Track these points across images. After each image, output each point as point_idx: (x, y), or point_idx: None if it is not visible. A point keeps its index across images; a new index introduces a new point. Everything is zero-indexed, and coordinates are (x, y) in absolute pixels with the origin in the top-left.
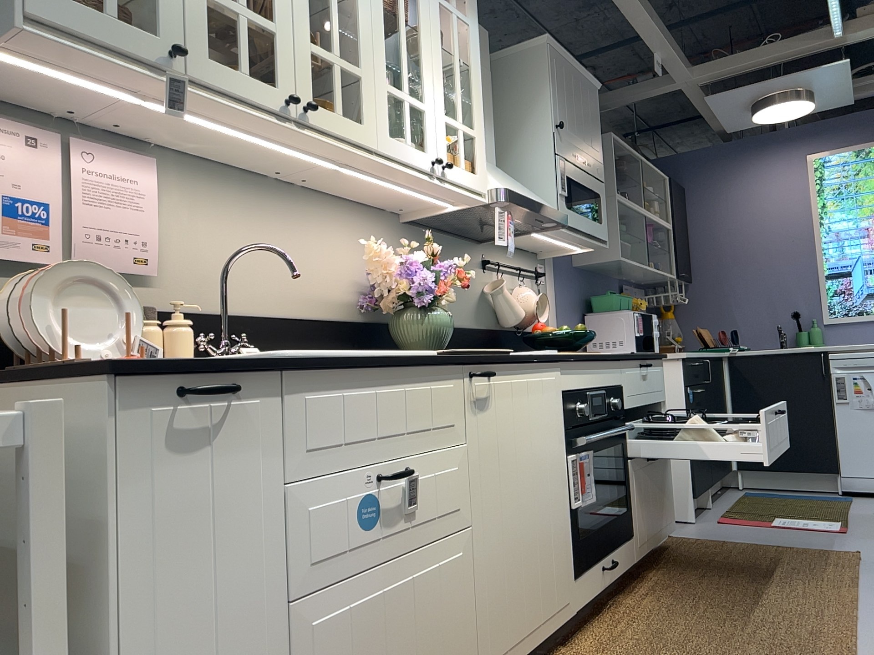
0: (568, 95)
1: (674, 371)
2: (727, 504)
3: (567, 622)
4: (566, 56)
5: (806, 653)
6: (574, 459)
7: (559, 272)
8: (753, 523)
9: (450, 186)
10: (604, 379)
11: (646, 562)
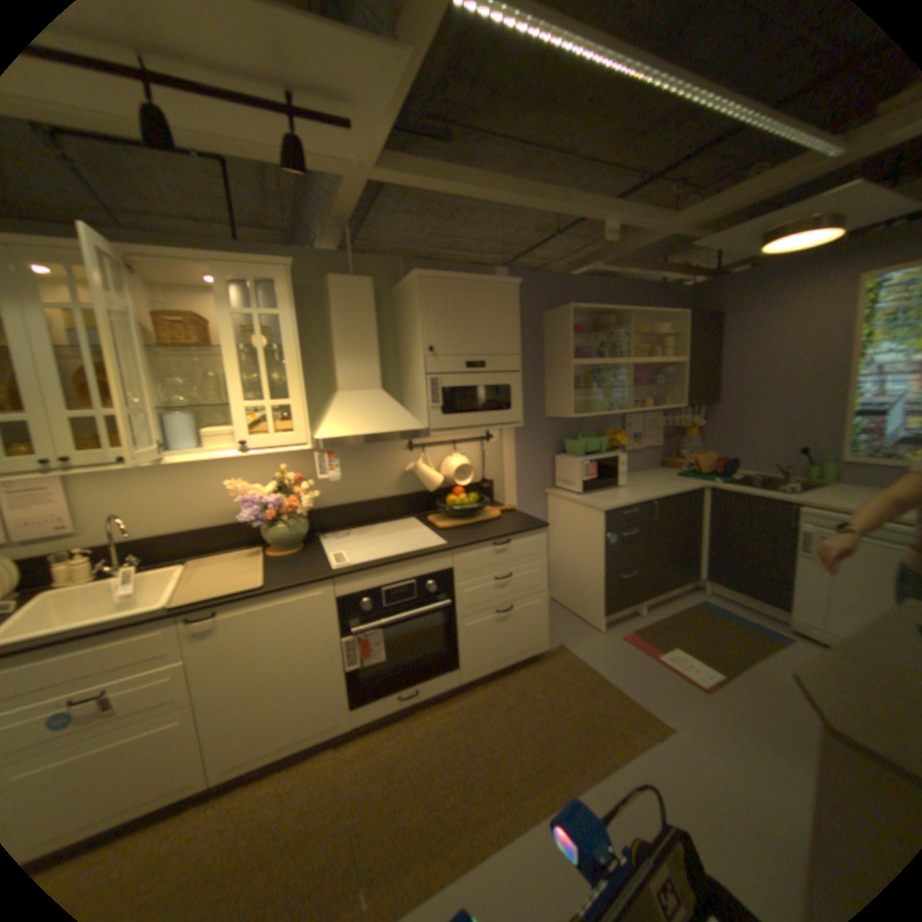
0: (452, 314)
1: (599, 520)
2: (664, 617)
3: (336, 738)
4: (450, 277)
5: (442, 846)
6: (350, 641)
7: (519, 429)
8: (648, 652)
9: (257, 454)
10: (416, 573)
11: (501, 676)
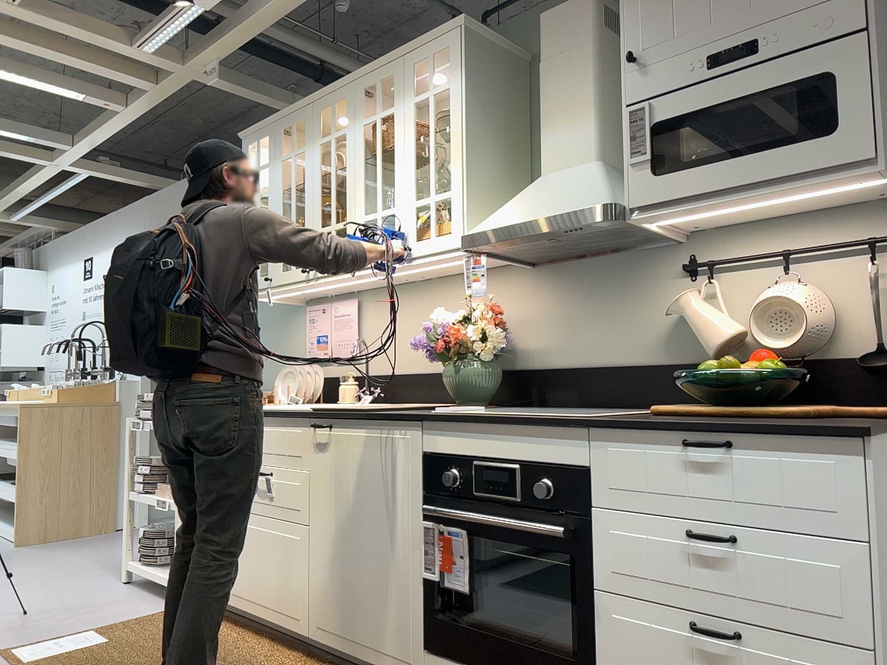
0: None
1: None
2: None
3: None
4: None
5: None
6: (429, 528)
7: None
8: None
9: (417, 260)
10: (522, 451)
11: None
